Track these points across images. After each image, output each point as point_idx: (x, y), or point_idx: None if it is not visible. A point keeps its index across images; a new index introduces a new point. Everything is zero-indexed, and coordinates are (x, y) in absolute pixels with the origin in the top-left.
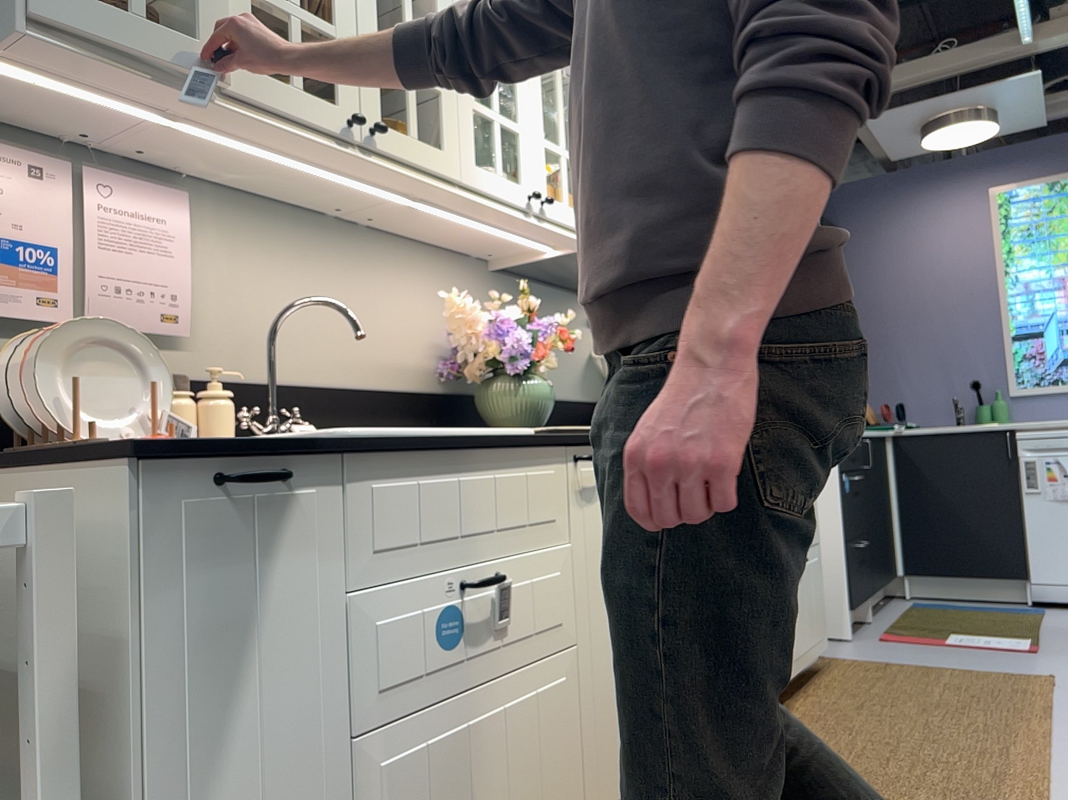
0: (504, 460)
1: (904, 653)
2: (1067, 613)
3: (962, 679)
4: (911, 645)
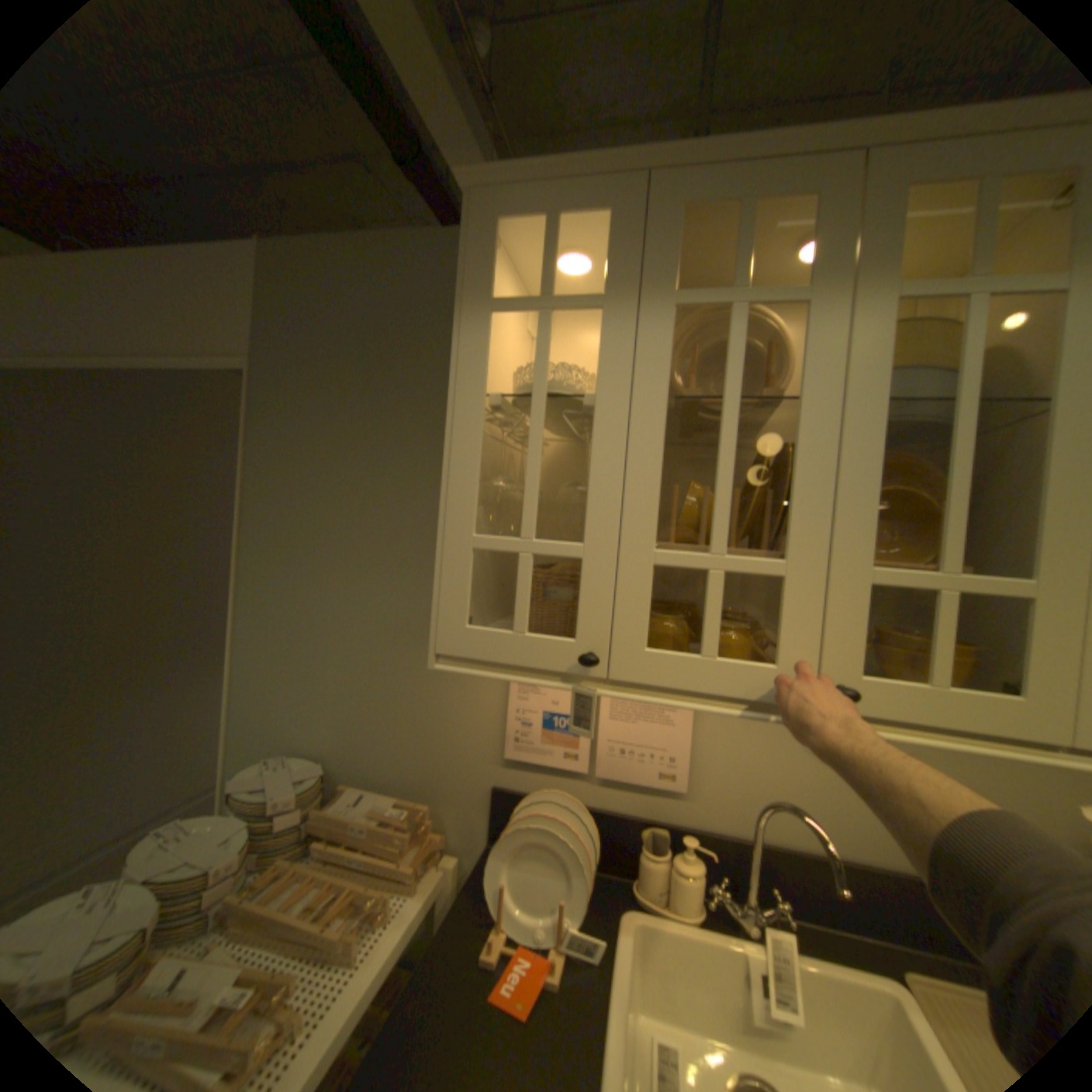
0: None
1: None
2: None
3: None
4: None
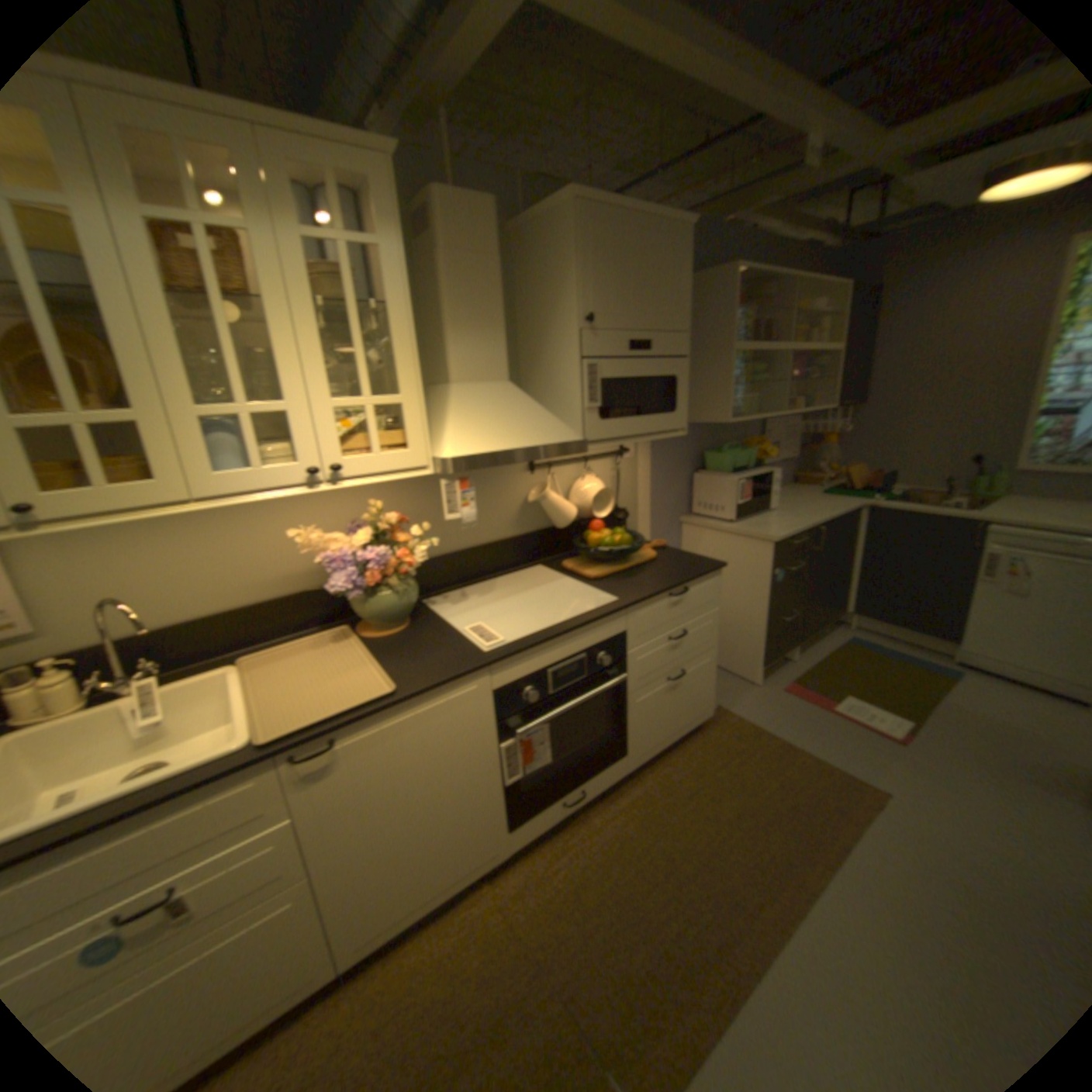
0: (171, 808)
1: (788, 719)
2: (982, 687)
3: (805, 777)
4: (802, 708)
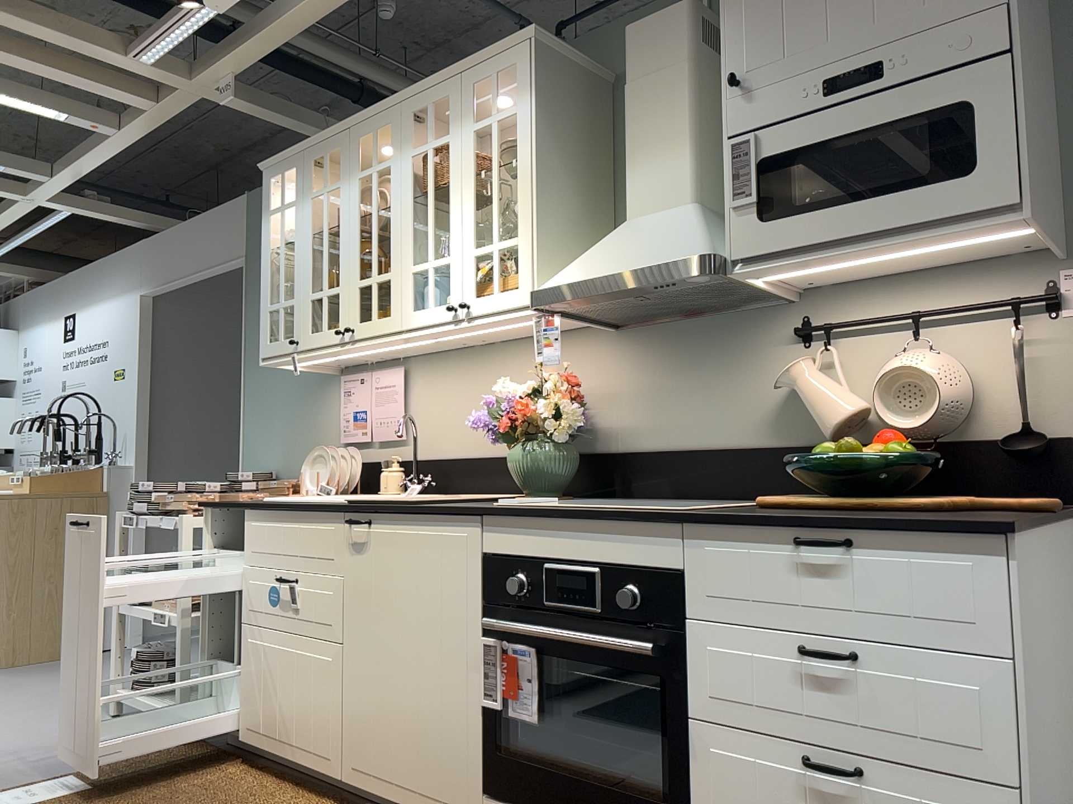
0: (304, 517)
1: None
2: None
3: None
4: None
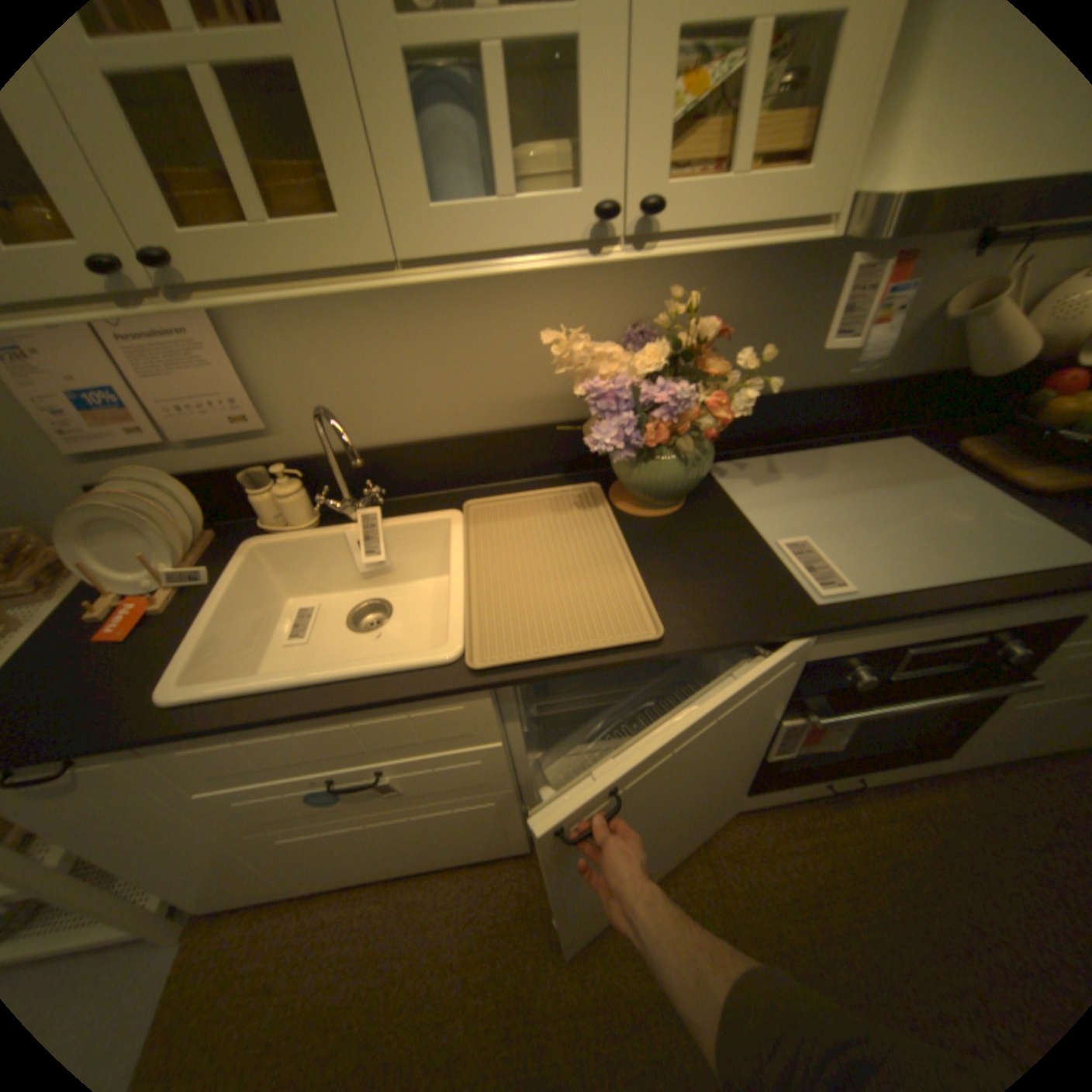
0: (368, 713)
1: None
2: None
3: None
4: None
